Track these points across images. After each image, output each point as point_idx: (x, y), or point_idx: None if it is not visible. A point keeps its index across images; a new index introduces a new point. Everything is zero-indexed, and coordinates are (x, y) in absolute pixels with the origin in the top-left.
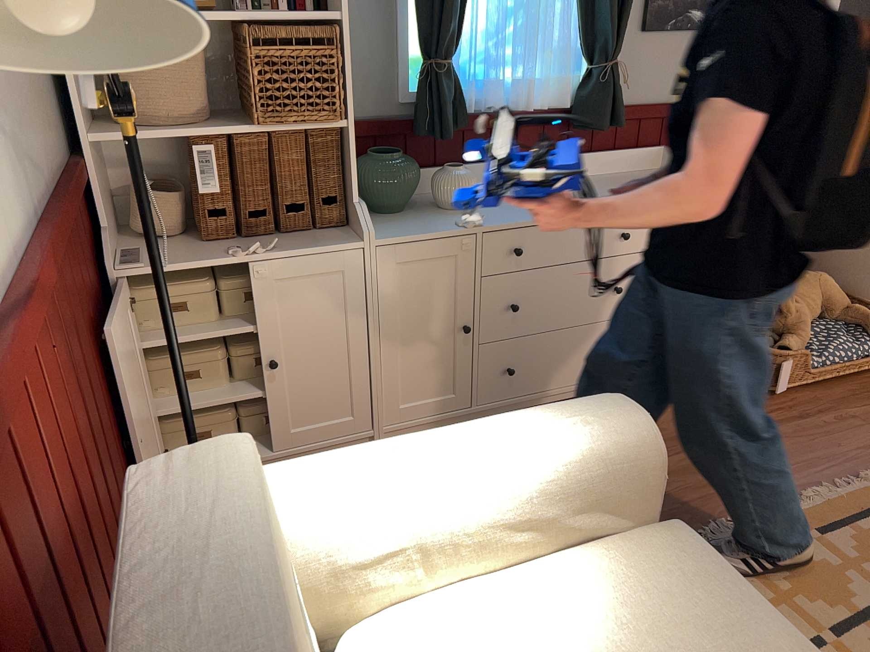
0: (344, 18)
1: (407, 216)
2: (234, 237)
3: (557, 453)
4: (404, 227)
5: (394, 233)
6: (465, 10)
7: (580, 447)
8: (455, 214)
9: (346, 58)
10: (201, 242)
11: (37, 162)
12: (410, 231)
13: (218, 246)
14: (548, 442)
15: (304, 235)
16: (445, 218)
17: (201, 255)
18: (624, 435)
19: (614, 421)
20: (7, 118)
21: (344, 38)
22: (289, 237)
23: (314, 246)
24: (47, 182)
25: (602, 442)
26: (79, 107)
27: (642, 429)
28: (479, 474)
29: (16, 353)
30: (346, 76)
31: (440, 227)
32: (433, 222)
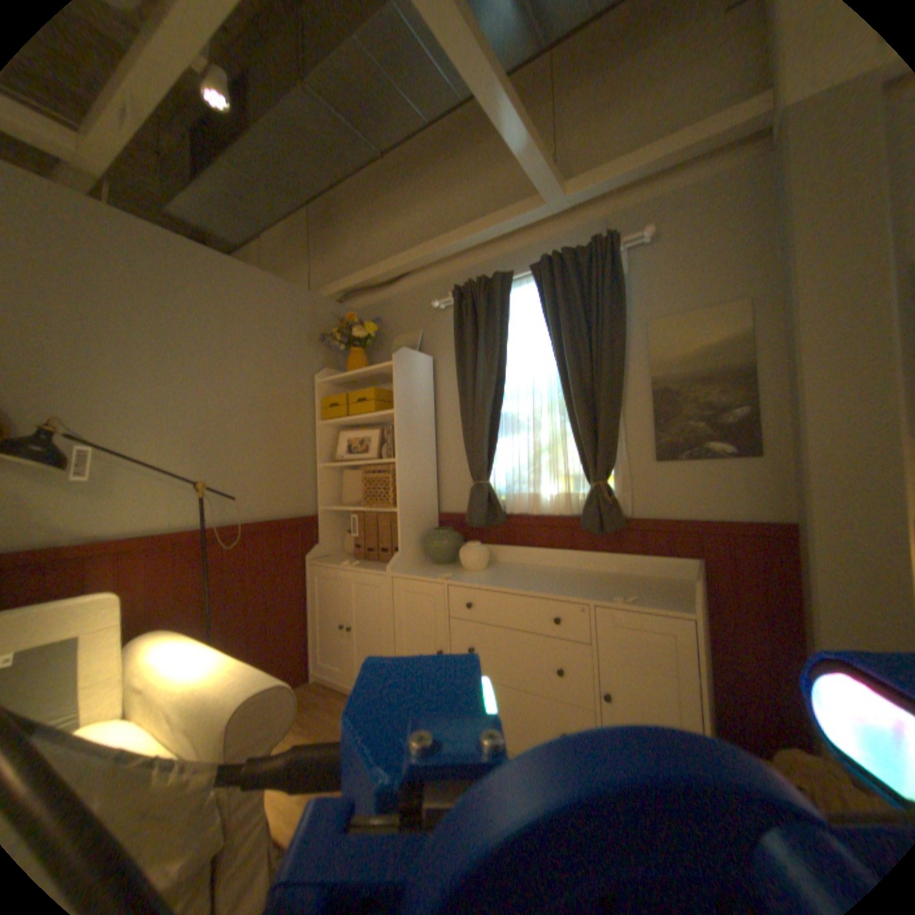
0: (398, 459)
1: (440, 567)
2: (364, 558)
3: (204, 685)
4: (422, 571)
5: (409, 572)
6: (496, 453)
7: (212, 689)
8: (460, 572)
9: (398, 477)
10: (353, 558)
11: (255, 509)
12: (416, 573)
13: (353, 560)
14: (213, 678)
15: (384, 564)
16: (447, 572)
17: (339, 562)
18: (229, 698)
19: (240, 688)
20: (228, 492)
21: (398, 468)
22: (378, 563)
23: (372, 569)
24: (264, 516)
25: (220, 693)
26: (321, 495)
27: (238, 702)
28: (182, 674)
29: (138, 554)
30: (404, 486)
31: (432, 575)
32: (438, 572)
